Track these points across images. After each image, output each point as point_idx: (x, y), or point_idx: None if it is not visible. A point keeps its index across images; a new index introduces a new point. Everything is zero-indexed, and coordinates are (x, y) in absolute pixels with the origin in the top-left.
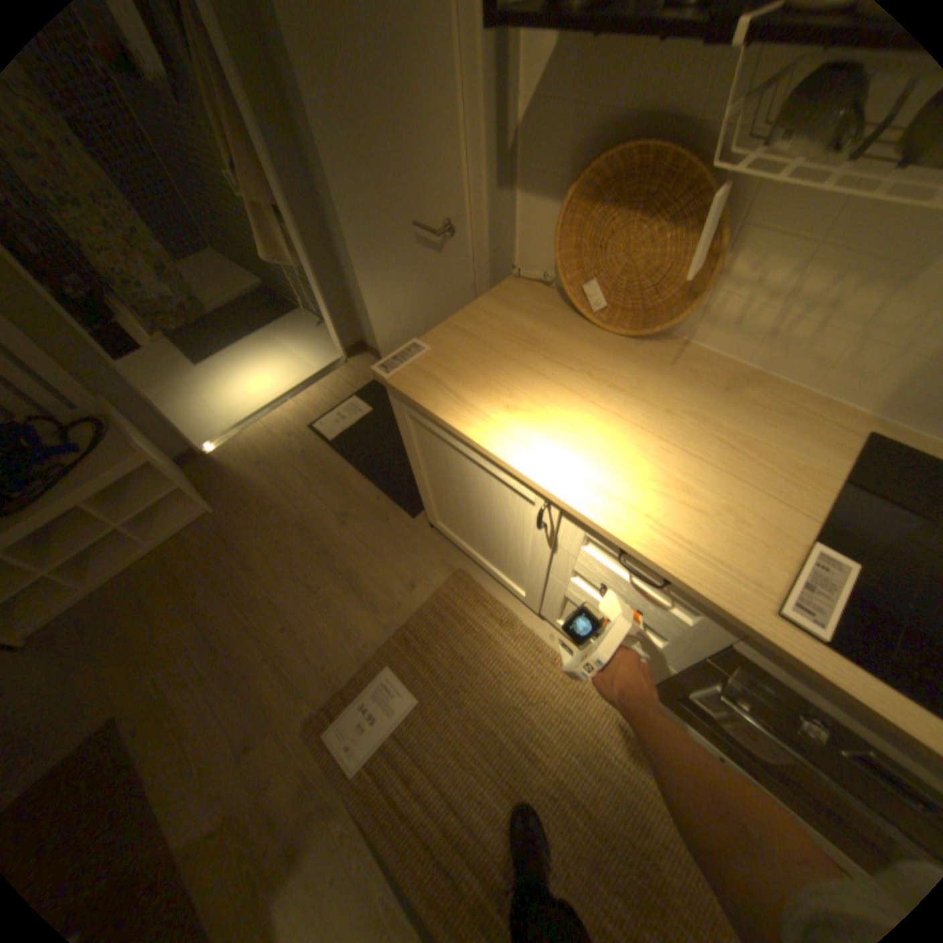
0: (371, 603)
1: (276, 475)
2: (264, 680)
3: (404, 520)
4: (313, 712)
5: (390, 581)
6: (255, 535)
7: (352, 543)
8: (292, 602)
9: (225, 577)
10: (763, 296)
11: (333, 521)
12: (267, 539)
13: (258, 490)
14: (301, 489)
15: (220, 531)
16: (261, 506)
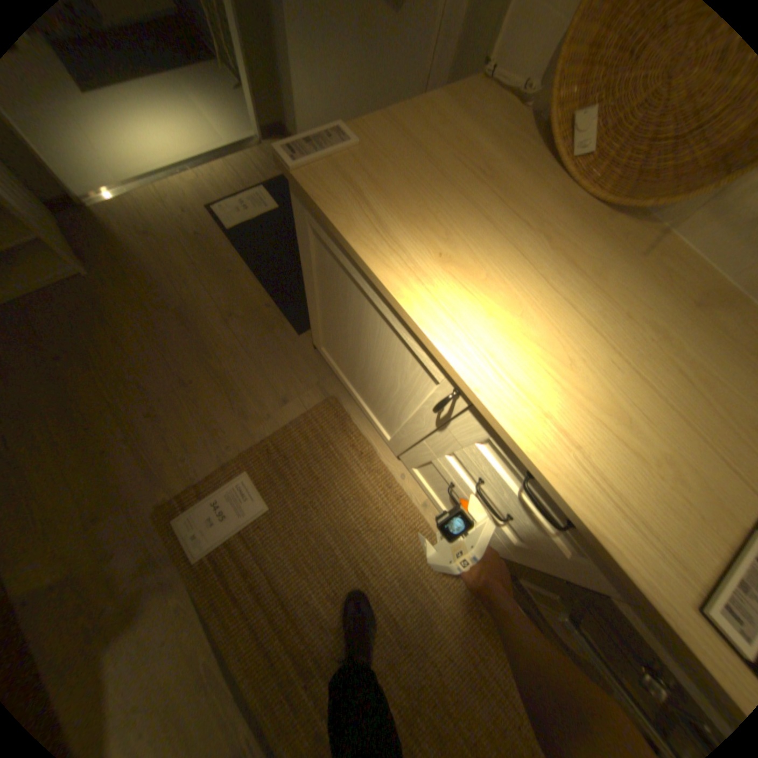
0: (242, 409)
1: (164, 253)
2: (123, 460)
3: (290, 335)
4: (167, 499)
5: (265, 393)
6: (131, 312)
7: (233, 345)
8: (161, 391)
9: (93, 348)
10: None
11: (217, 318)
12: (144, 320)
13: (141, 264)
14: (189, 276)
15: (93, 298)
16: (142, 282)
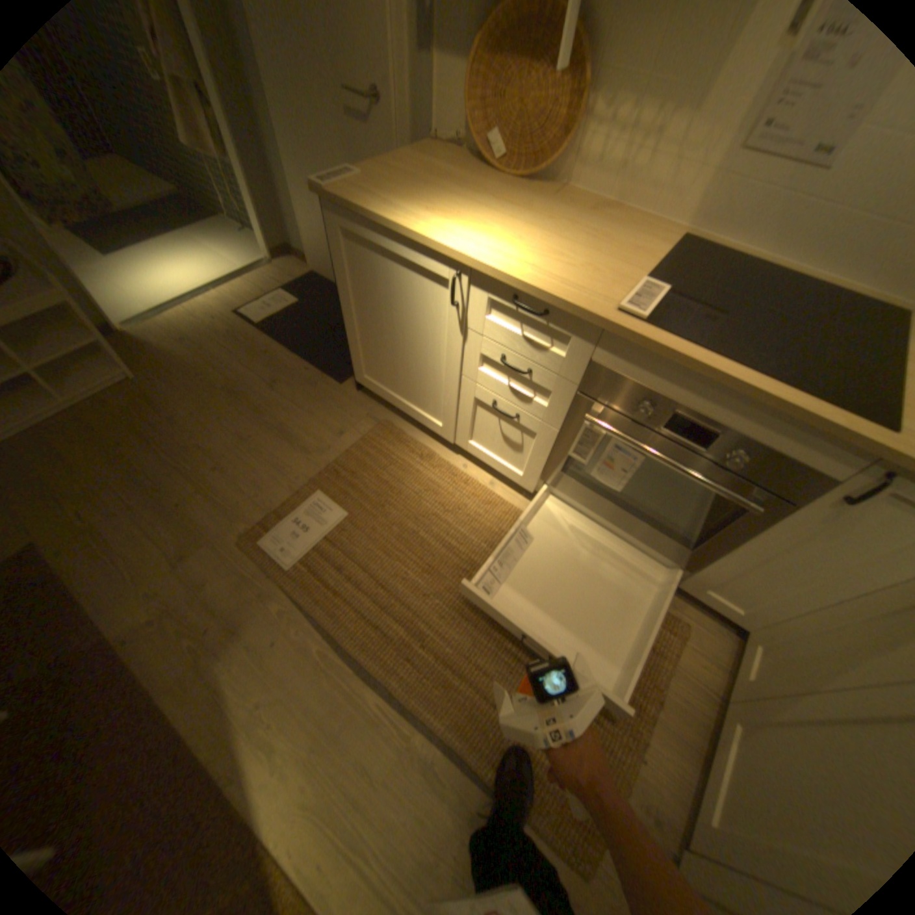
0: (302, 445)
1: (202, 349)
2: (198, 506)
3: (332, 385)
4: (248, 527)
5: (320, 430)
6: (181, 396)
7: (282, 402)
8: (223, 447)
9: (151, 429)
10: (616, 131)
11: (262, 385)
12: (195, 399)
13: (183, 361)
14: (229, 361)
15: (143, 393)
16: (187, 373)
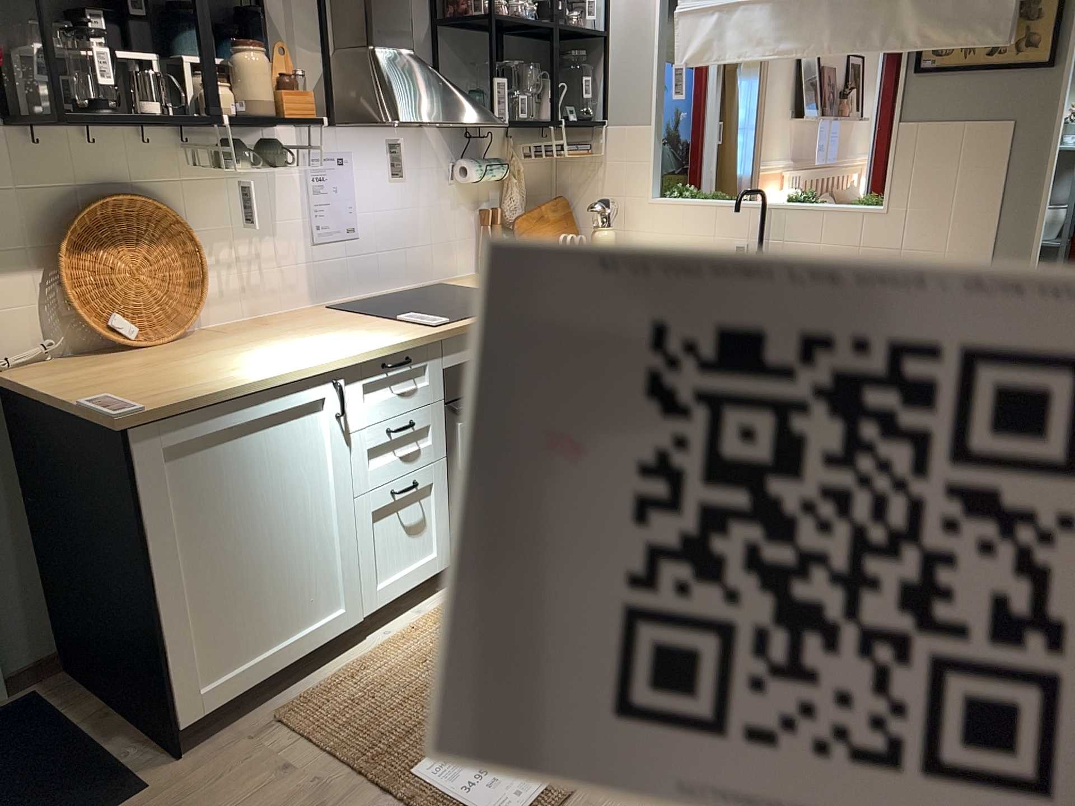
0: None
1: None
2: None
3: (145, 800)
4: None
5: (269, 799)
6: None
7: None
8: None
9: None
10: (225, 272)
11: None
12: None
13: None
14: None
15: None
16: None
